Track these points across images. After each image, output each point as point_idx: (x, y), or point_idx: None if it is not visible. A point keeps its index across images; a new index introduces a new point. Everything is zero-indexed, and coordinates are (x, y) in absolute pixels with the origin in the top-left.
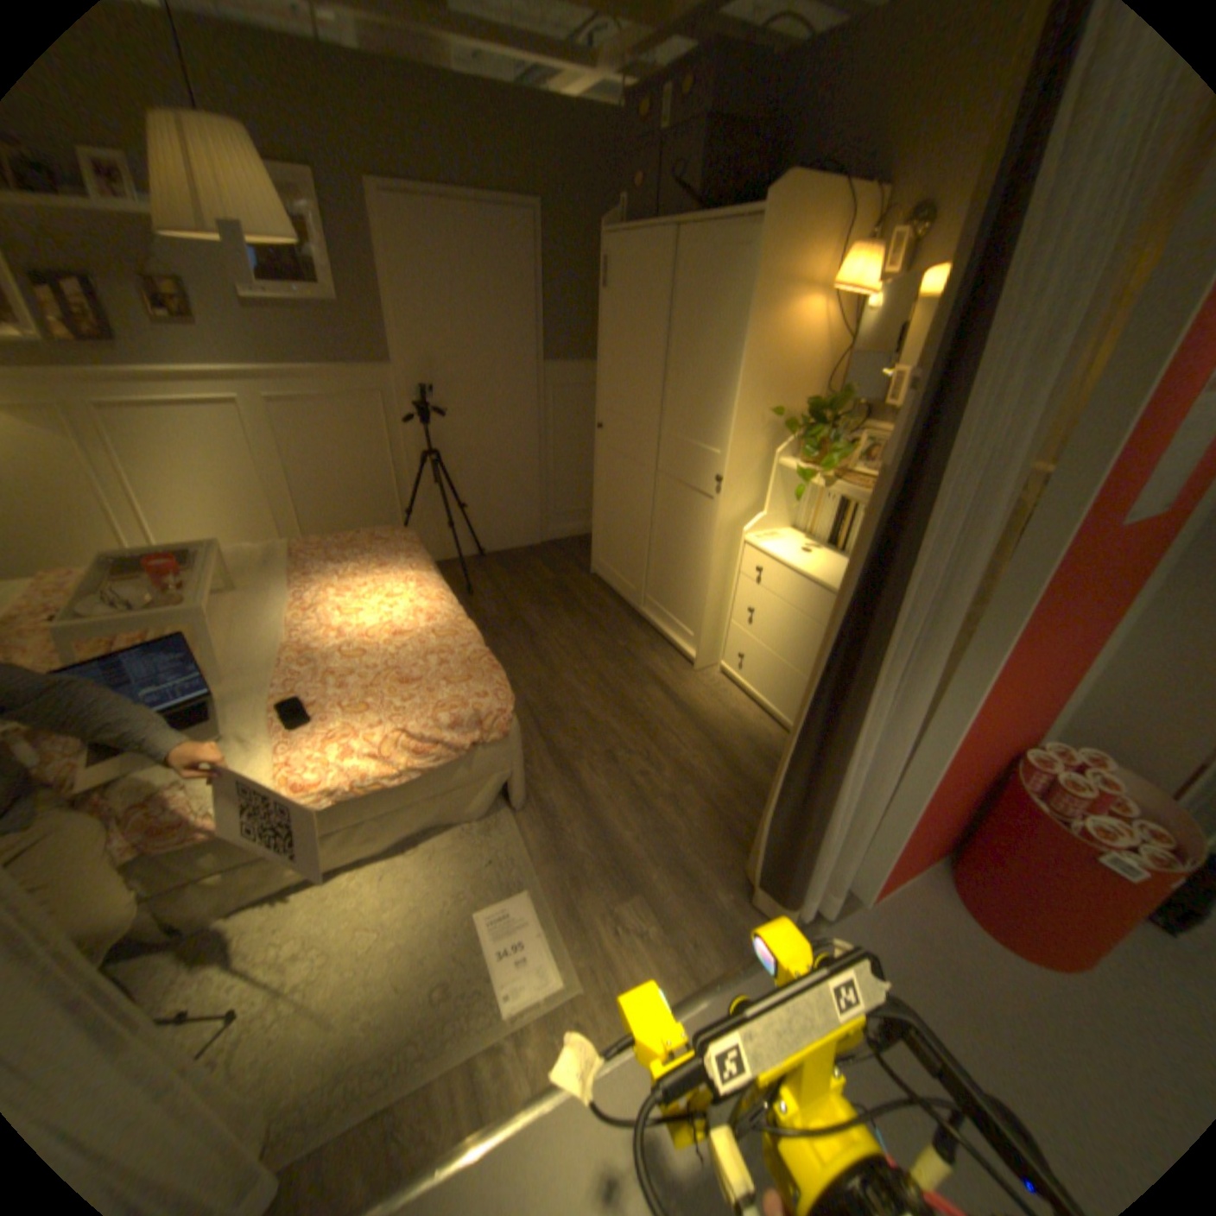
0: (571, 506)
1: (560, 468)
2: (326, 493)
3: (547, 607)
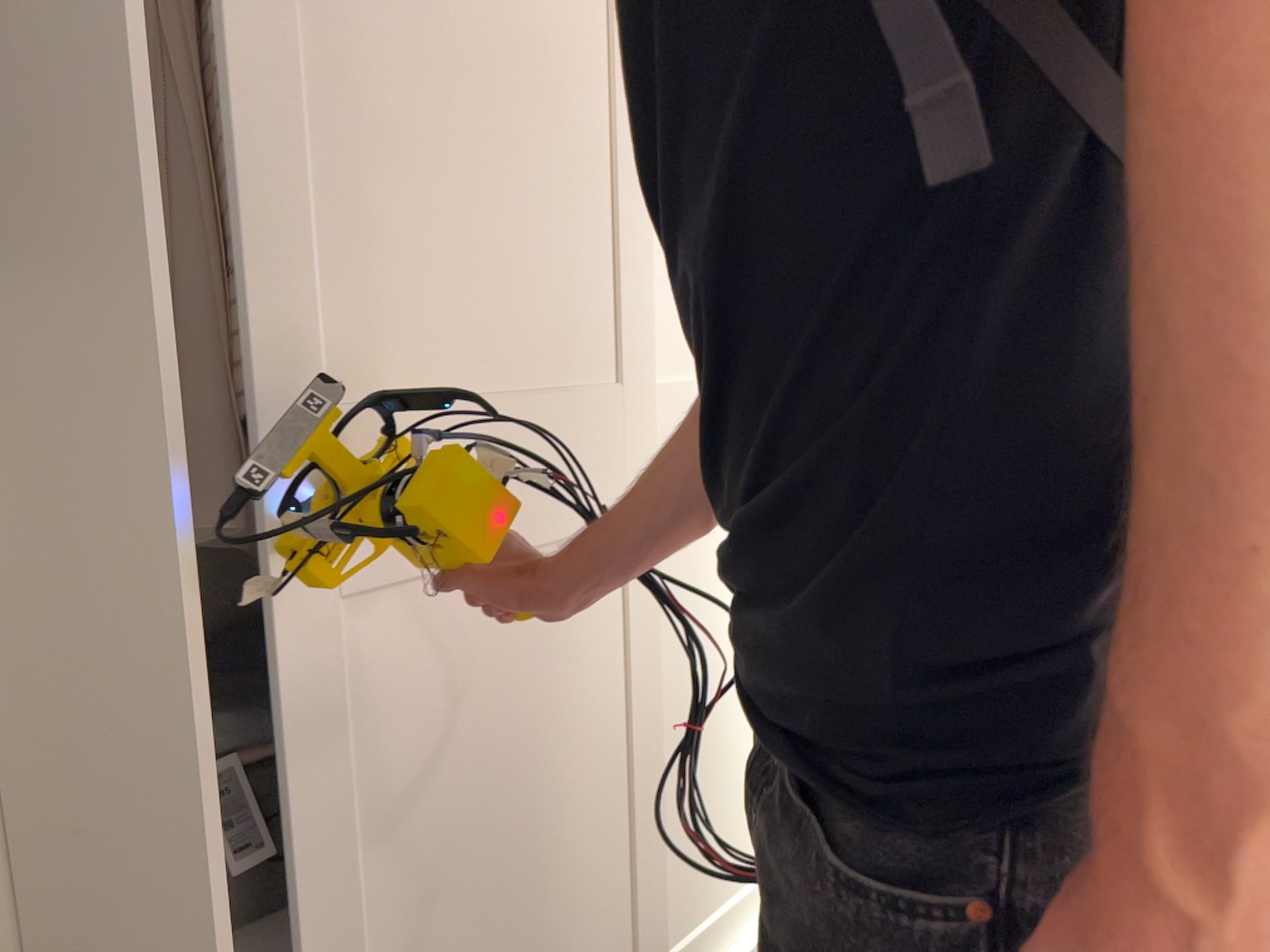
0: None
1: None
2: None
3: None
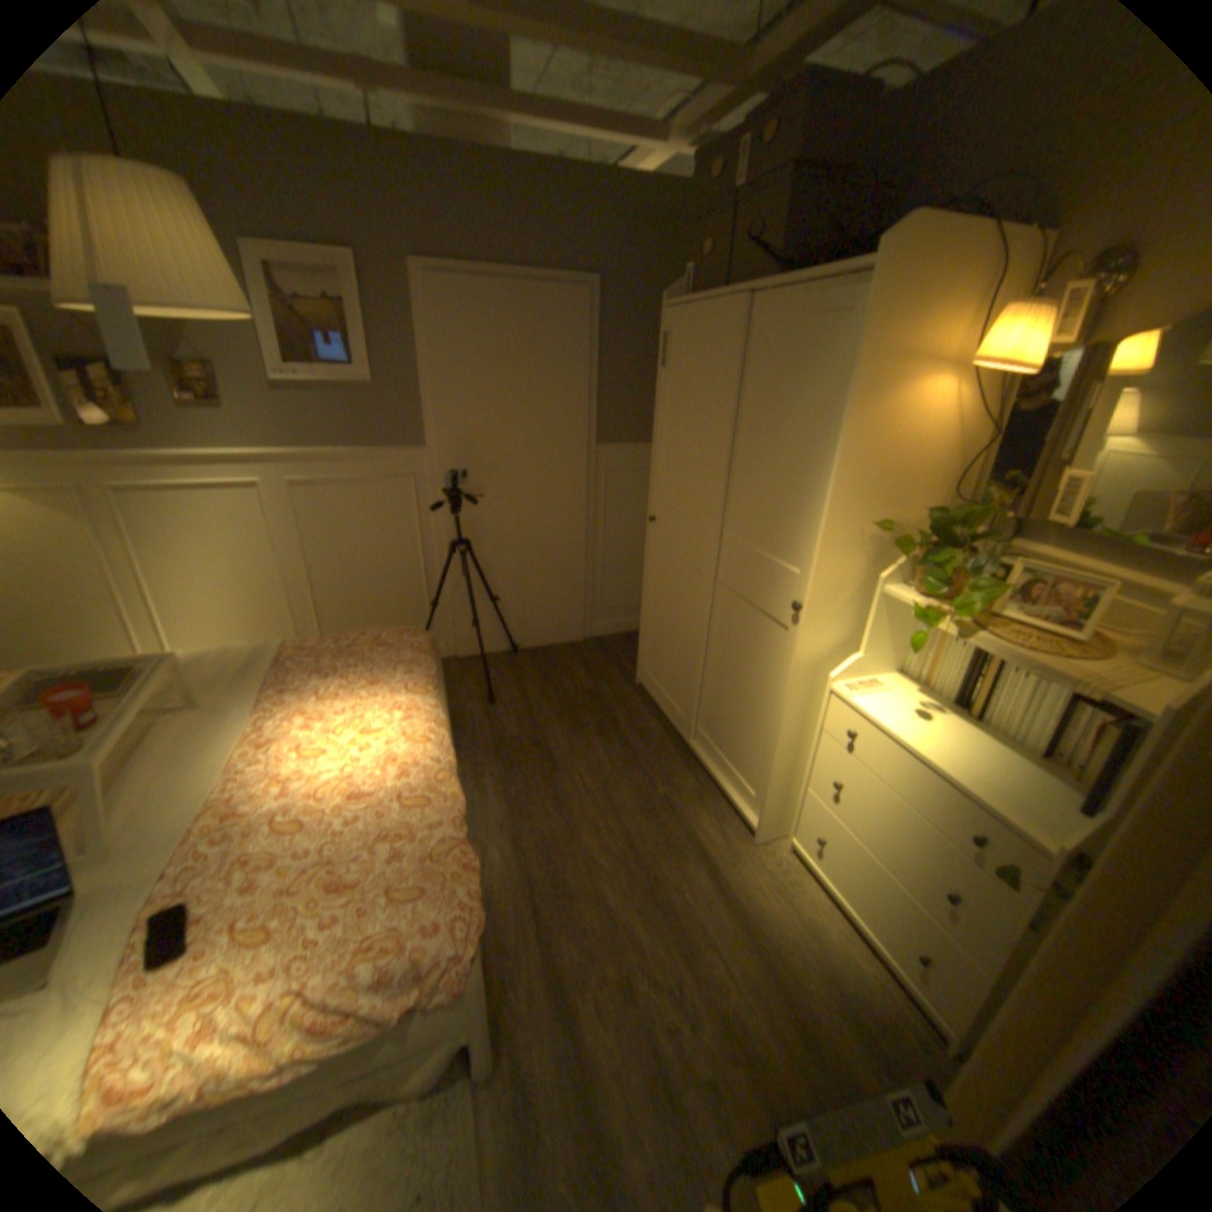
0: (621, 599)
1: (610, 557)
2: (349, 580)
3: (578, 727)
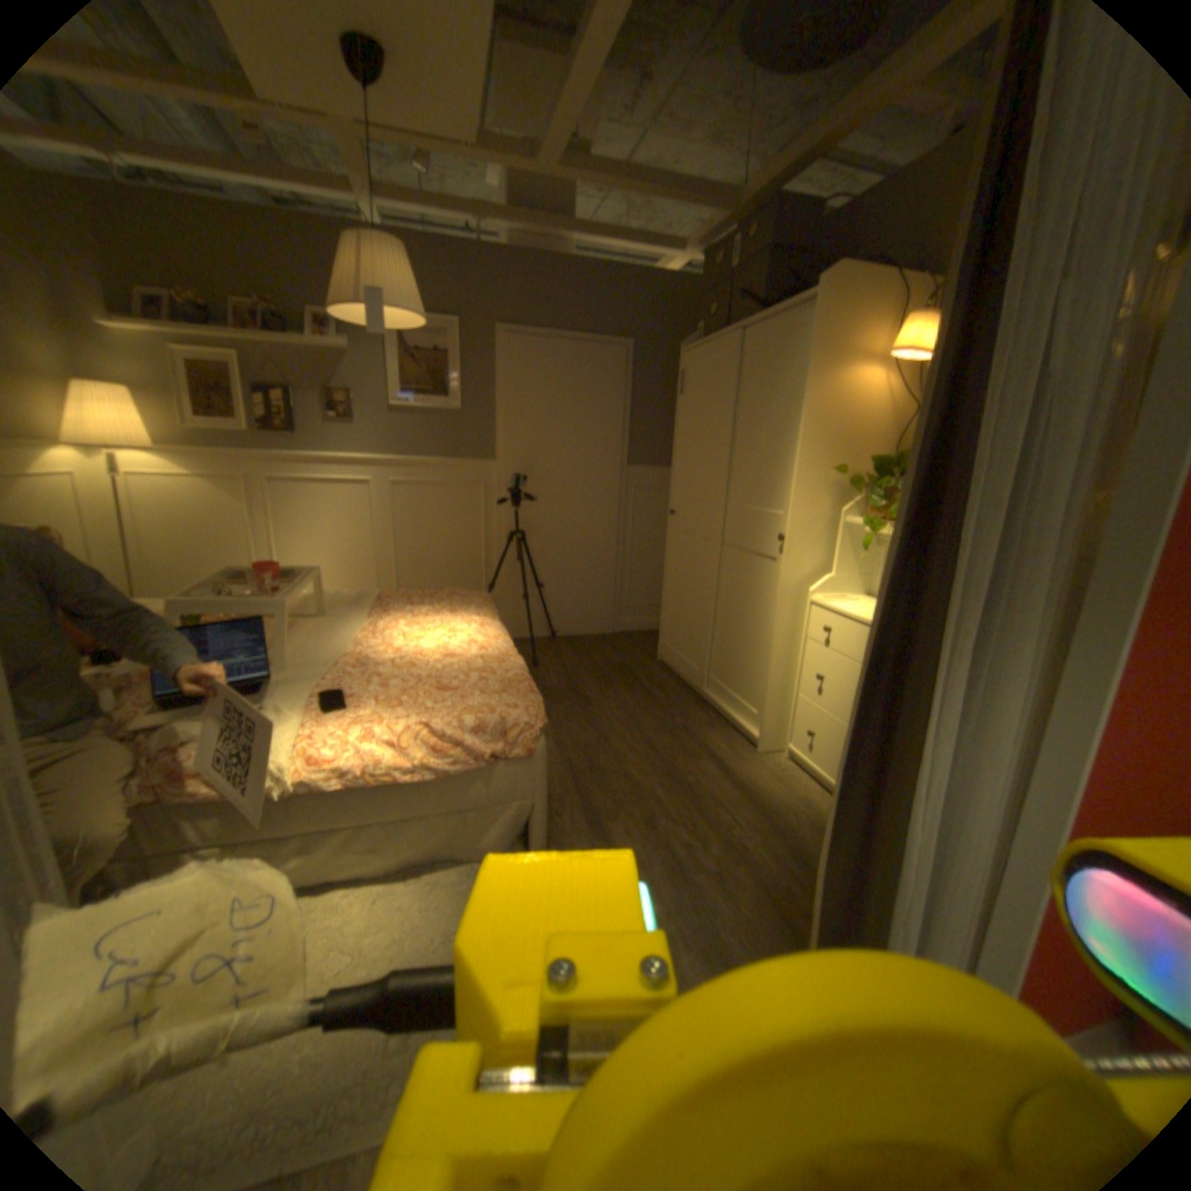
0: (644, 599)
1: (635, 561)
2: (425, 563)
3: (607, 682)
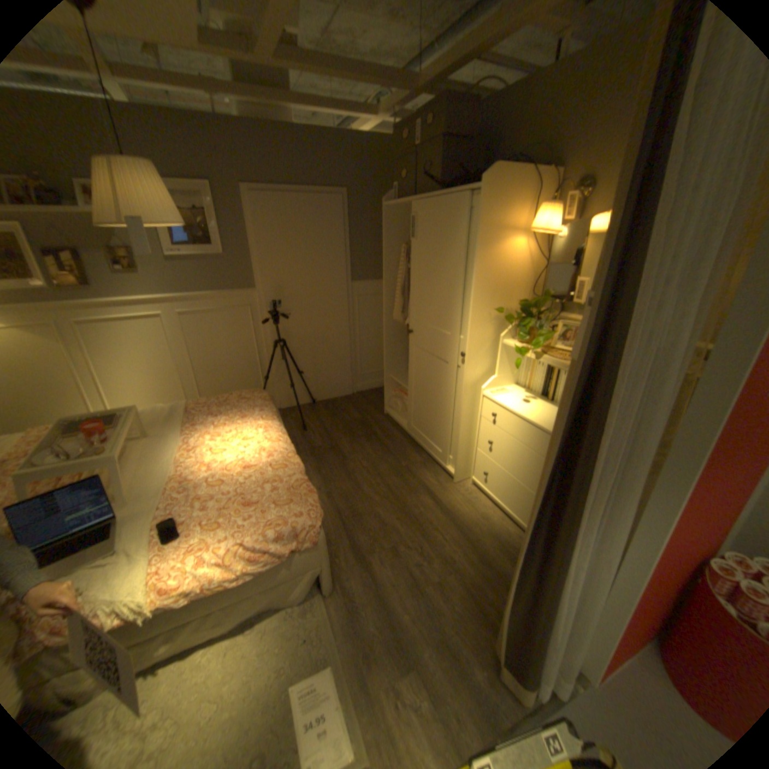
0: (372, 369)
1: (364, 345)
2: (215, 368)
3: (355, 438)
